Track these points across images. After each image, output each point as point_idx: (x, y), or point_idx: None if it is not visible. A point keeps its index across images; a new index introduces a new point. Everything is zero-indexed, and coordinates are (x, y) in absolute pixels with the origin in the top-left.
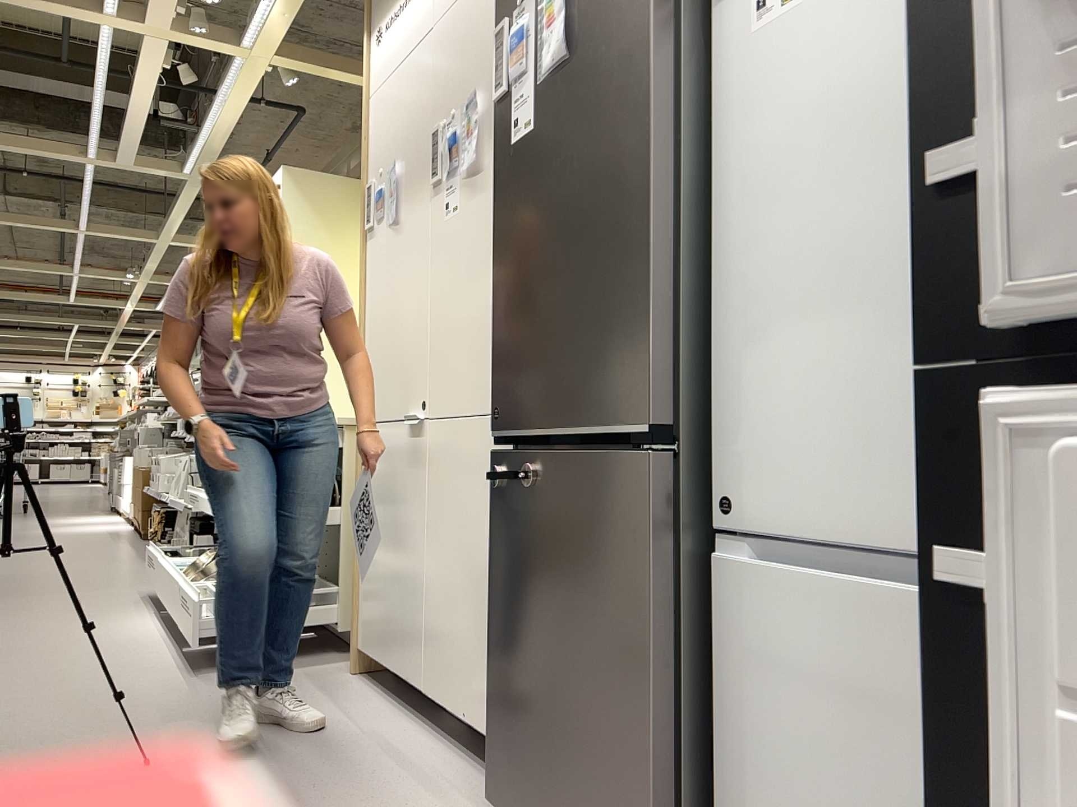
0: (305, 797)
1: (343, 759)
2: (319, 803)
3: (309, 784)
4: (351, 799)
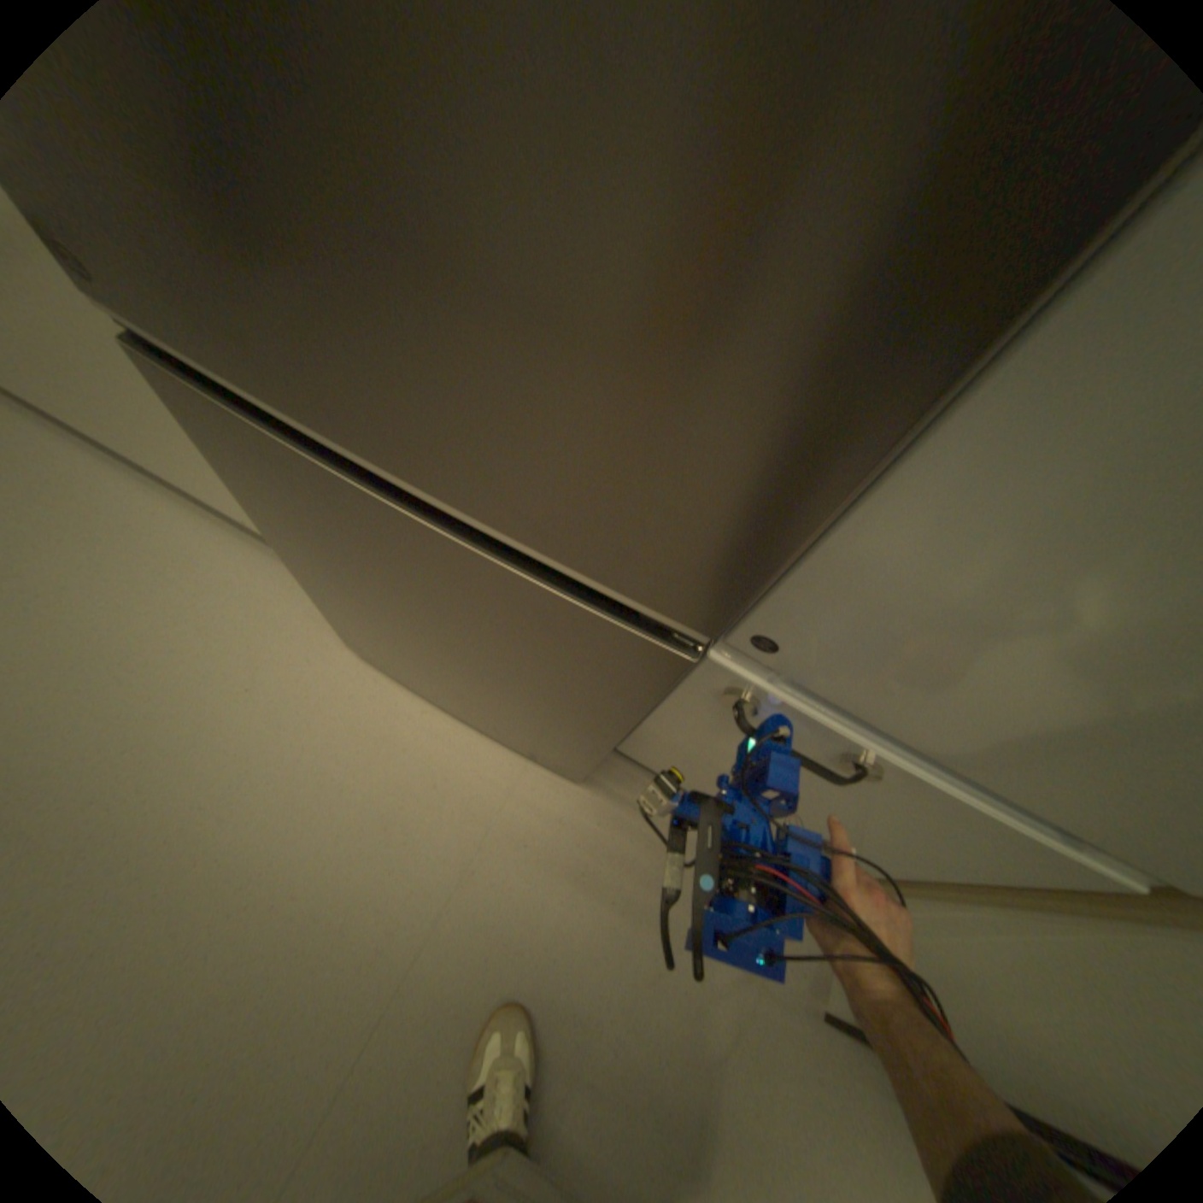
0: (113, 694)
1: (106, 600)
2: (140, 697)
3: (98, 668)
4: (177, 676)
